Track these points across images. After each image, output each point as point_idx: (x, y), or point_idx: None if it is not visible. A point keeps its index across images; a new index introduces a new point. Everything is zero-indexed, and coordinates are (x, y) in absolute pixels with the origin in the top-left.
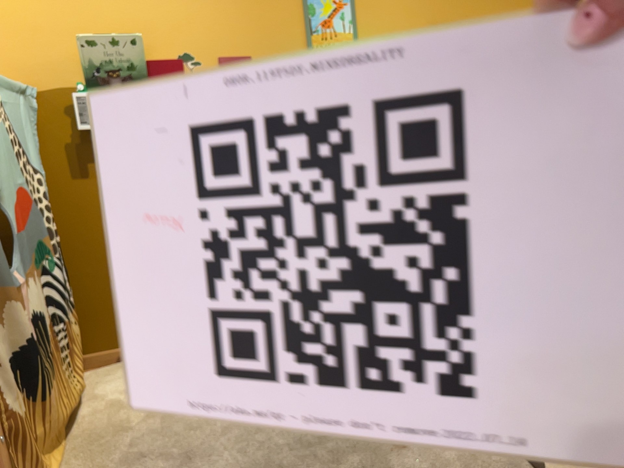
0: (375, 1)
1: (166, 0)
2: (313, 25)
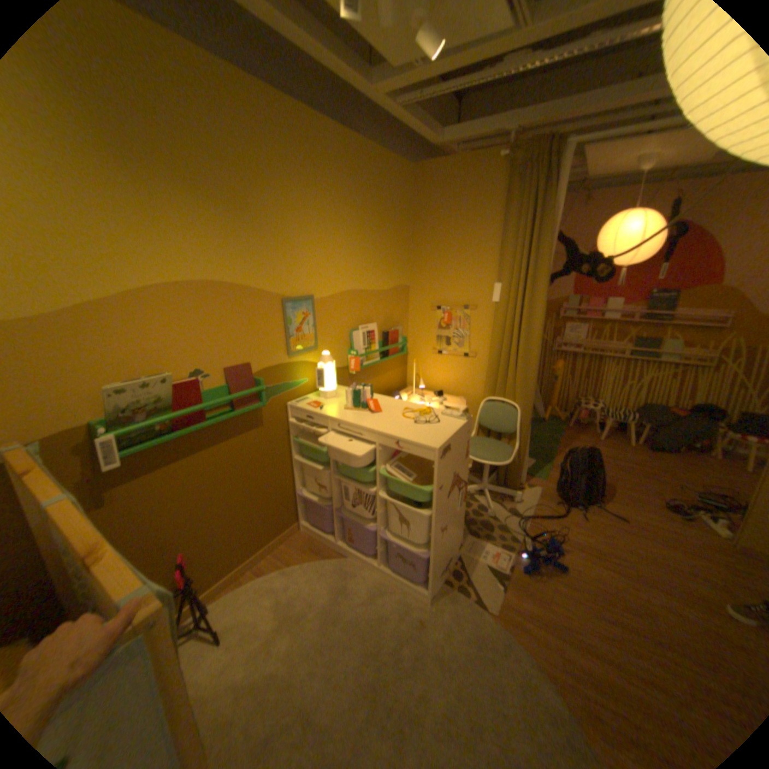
0: (325, 310)
1: (176, 327)
2: (290, 332)
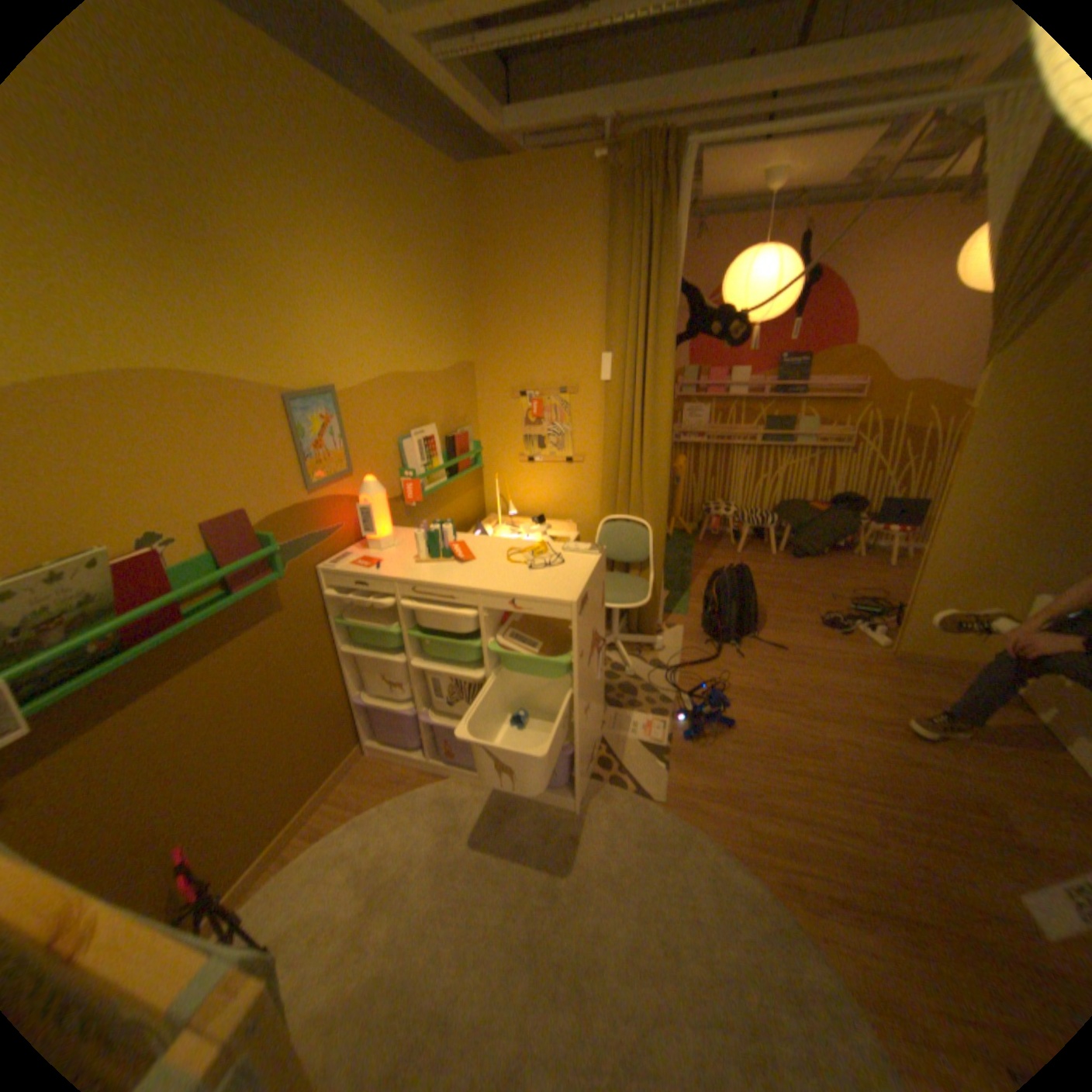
0: (357, 409)
1: (92, 460)
2: (306, 450)
